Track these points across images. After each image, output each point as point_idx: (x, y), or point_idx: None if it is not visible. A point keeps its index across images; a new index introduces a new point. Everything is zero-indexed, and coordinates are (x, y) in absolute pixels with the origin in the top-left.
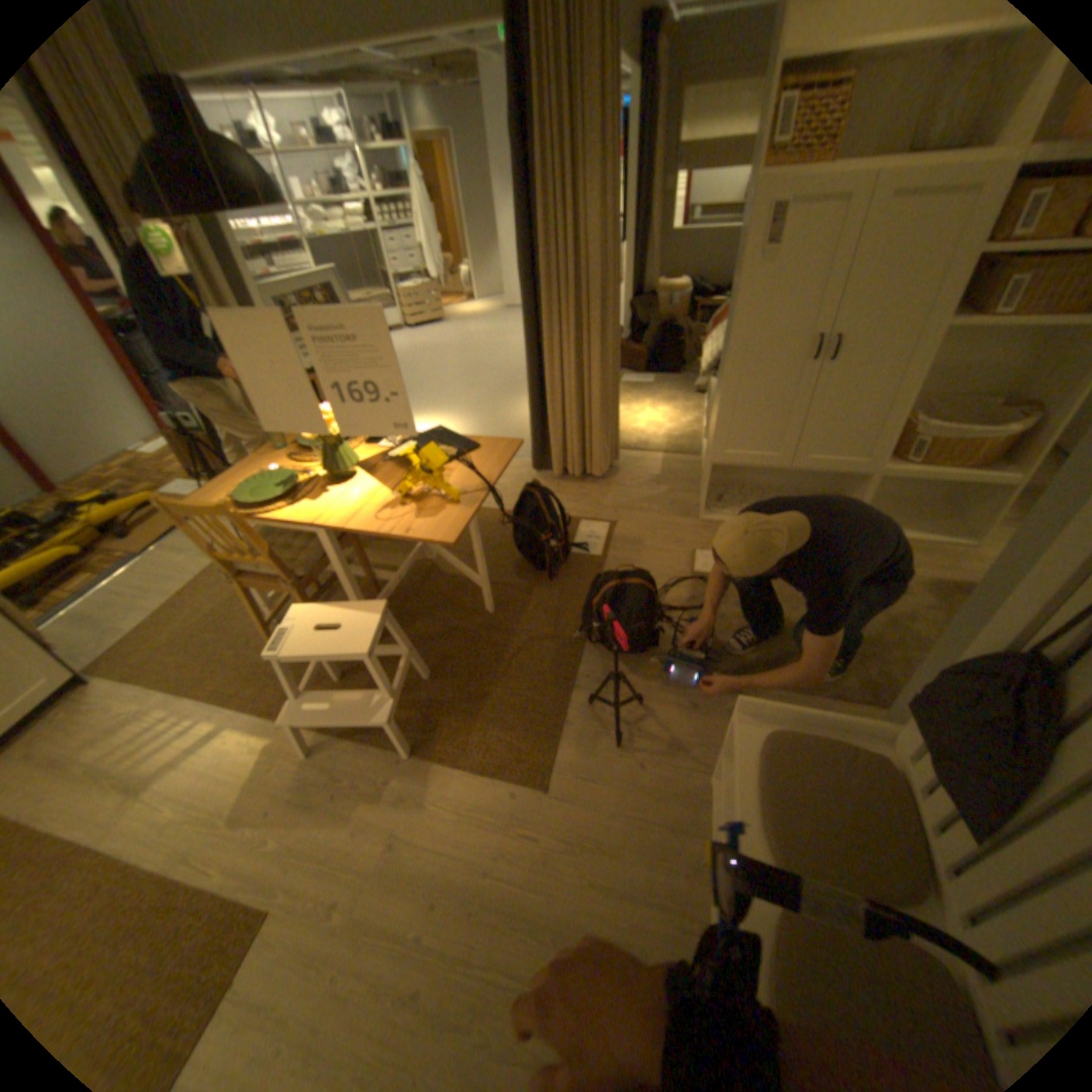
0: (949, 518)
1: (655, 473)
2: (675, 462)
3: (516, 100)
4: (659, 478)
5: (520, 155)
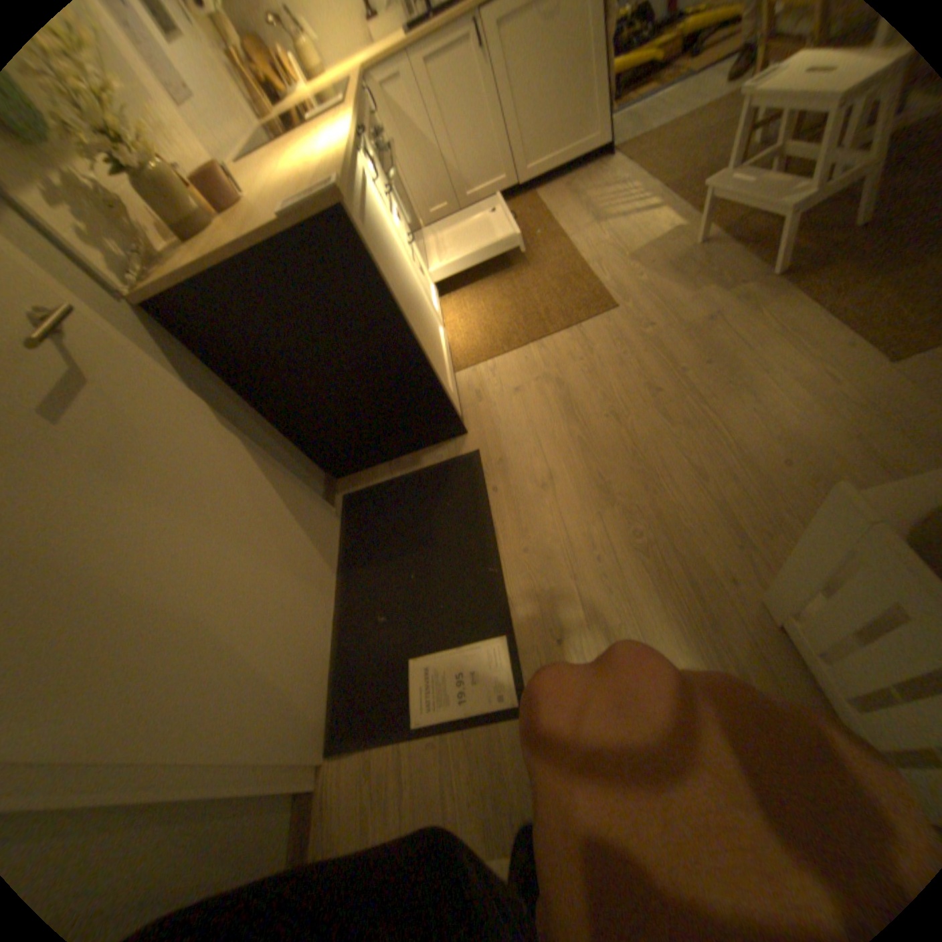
0: None
1: None
2: None
3: None
4: None
5: None
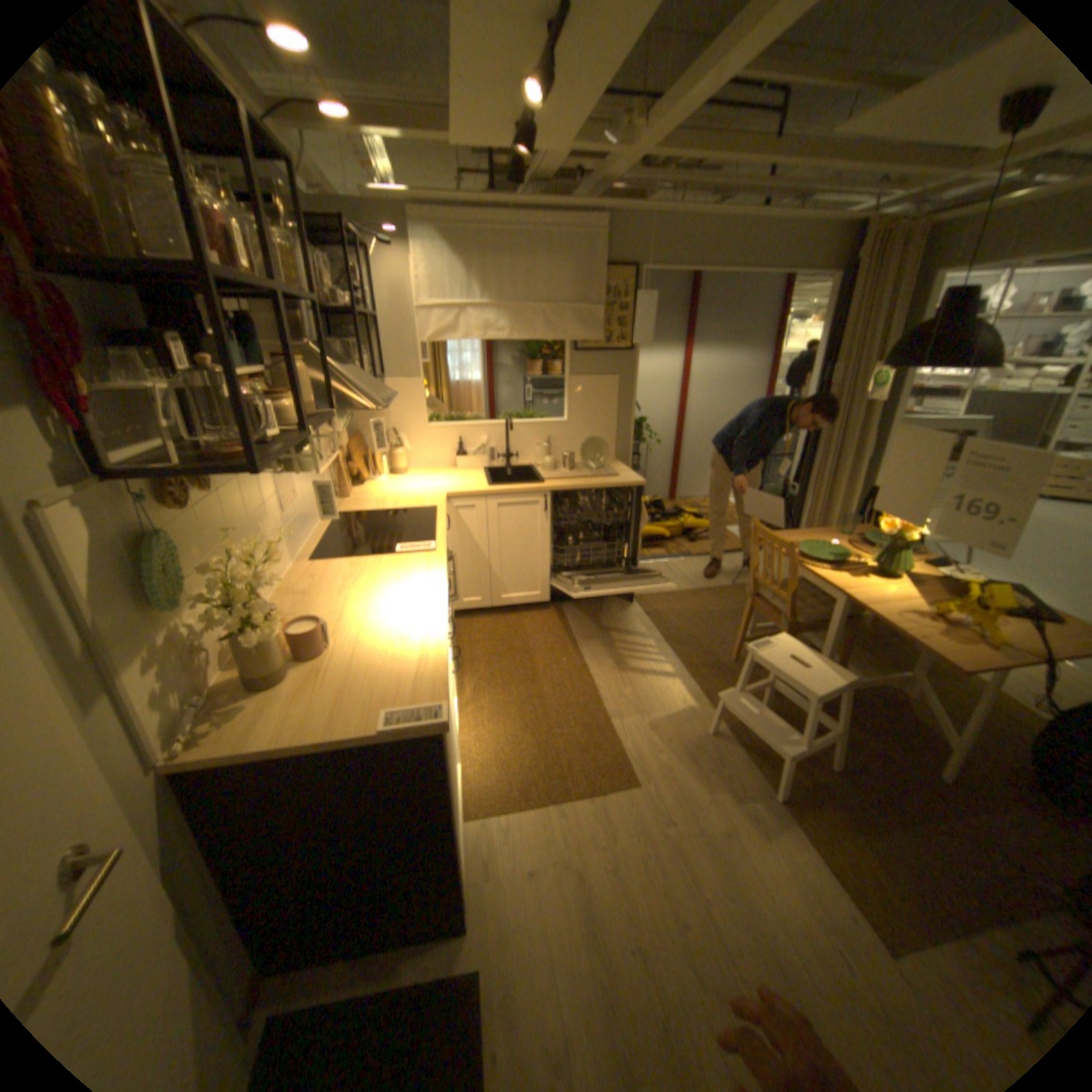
0: None
1: None
2: None
3: None
4: None
5: None
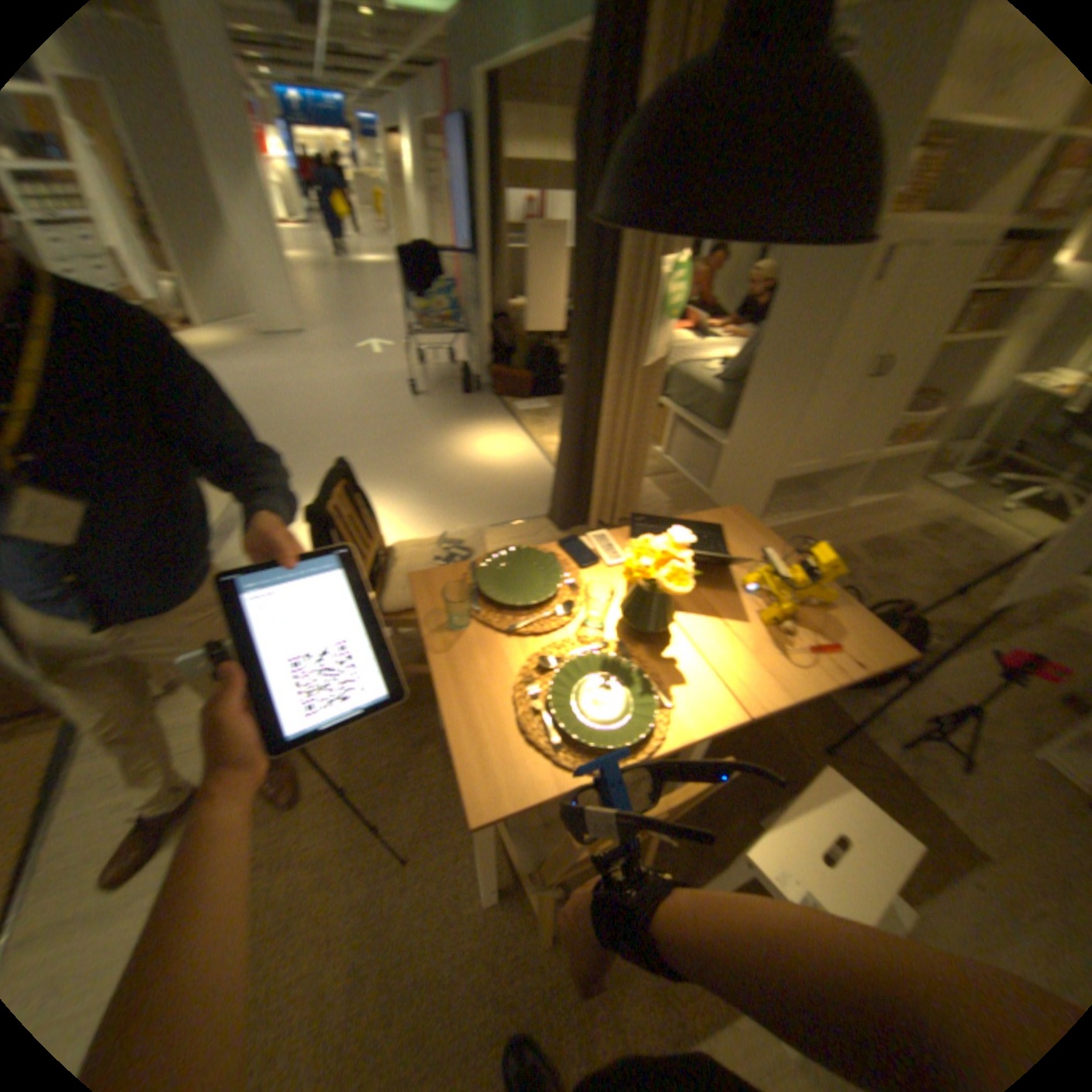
0: (872, 480)
1: (665, 499)
2: (667, 484)
3: (610, 89)
4: (674, 504)
5: (584, 159)
